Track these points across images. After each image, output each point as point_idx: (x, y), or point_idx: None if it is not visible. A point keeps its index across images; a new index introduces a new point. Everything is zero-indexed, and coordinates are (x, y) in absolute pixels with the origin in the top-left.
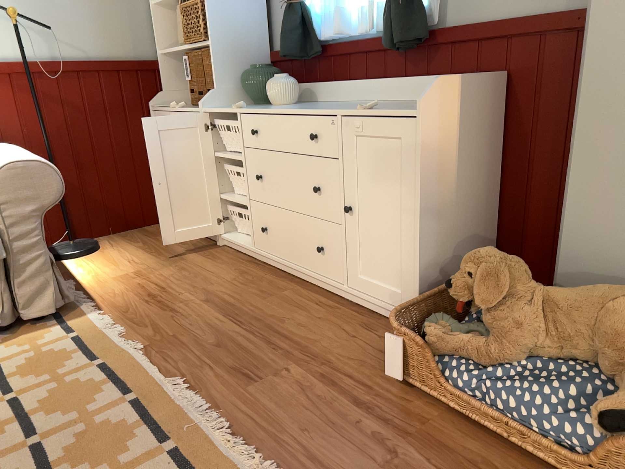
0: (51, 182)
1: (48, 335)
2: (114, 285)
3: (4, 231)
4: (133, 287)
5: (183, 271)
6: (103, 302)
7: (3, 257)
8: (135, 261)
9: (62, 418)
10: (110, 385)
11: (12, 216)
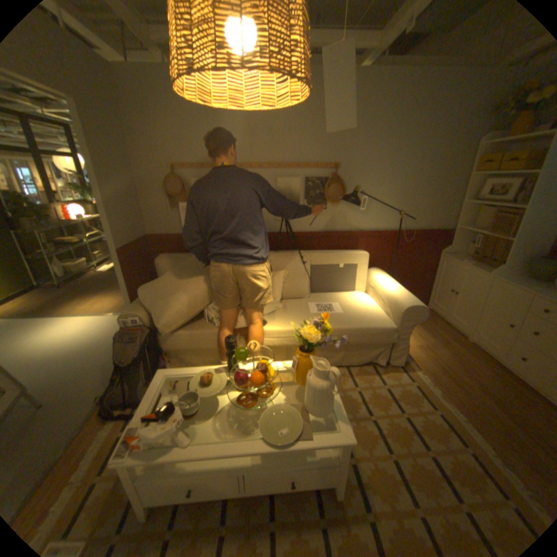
0: (424, 315)
1: (403, 379)
2: (419, 352)
3: (398, 331)
4: (431, 359)
5: (455, 357)
6: (419, 364)
7: (395, 342)
8: (422, 336)
9: (438, 446)
10: (454, 436)
11: (404, 326)
